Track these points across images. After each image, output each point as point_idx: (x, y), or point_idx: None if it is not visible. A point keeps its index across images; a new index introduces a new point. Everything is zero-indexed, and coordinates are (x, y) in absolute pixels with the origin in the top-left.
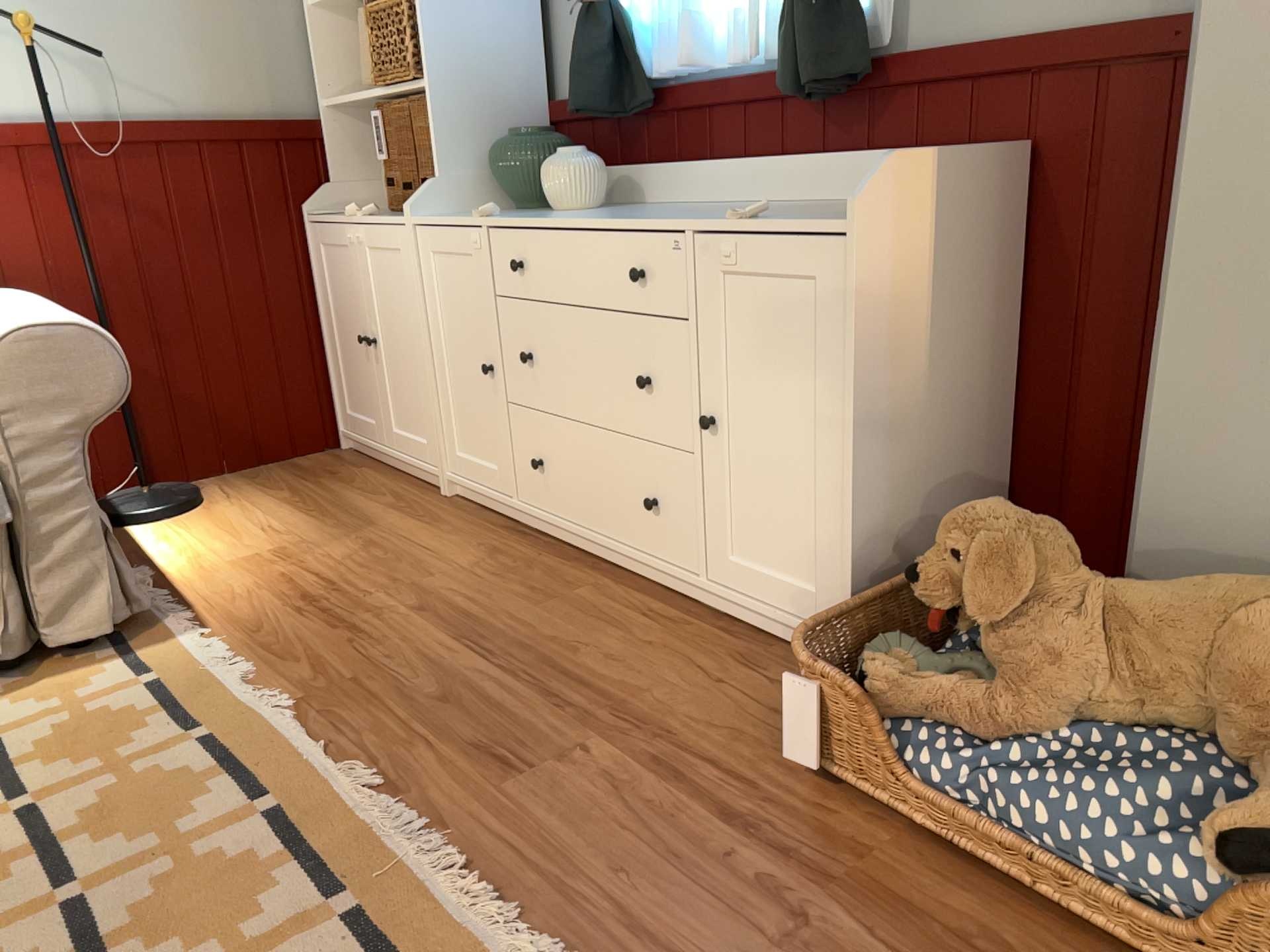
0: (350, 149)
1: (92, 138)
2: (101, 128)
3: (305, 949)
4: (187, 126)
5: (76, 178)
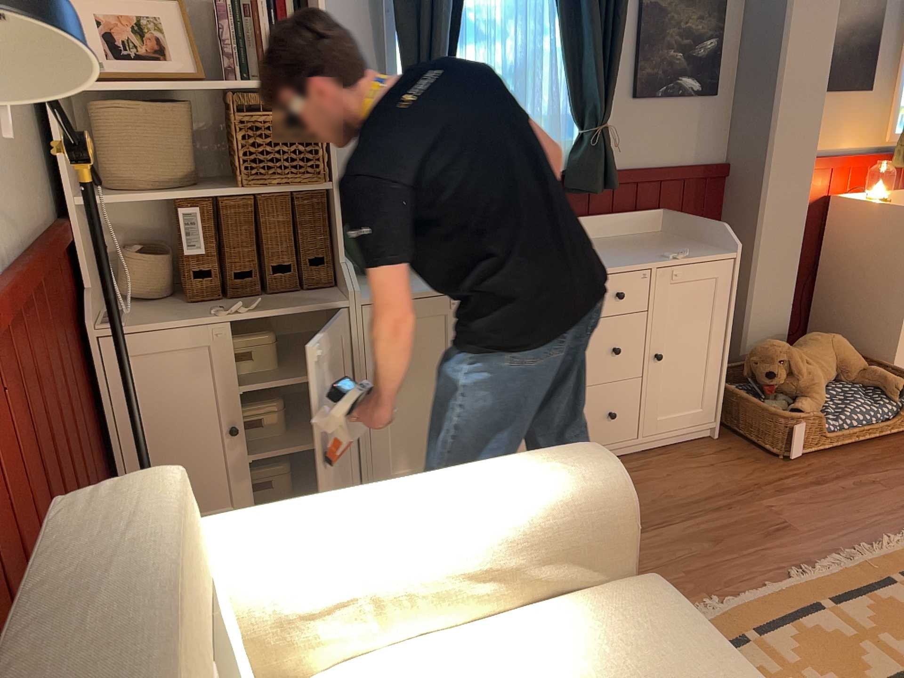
0: (87, 244)
1: (14, 290)
2: (15, 272)
3: None
4: (36, 249)
5: (7, 355)
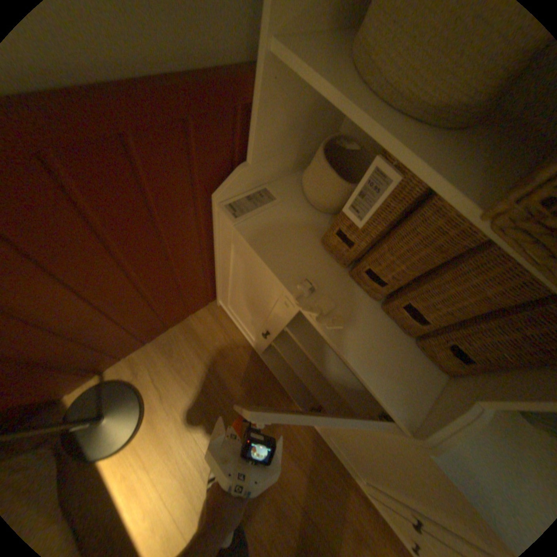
0: (288, 112)
1: None
2: None
3: None
4: None
5: None
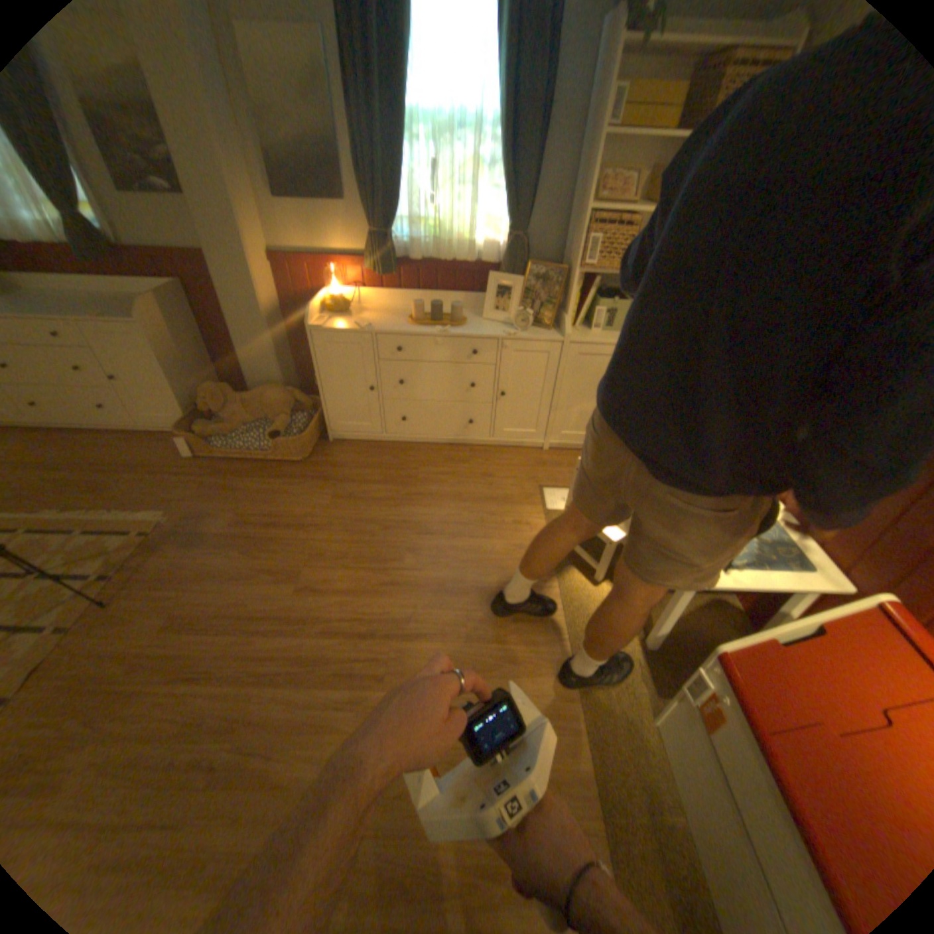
0: None
1: None
2: None
3: (74, 544)
4: None
5: None
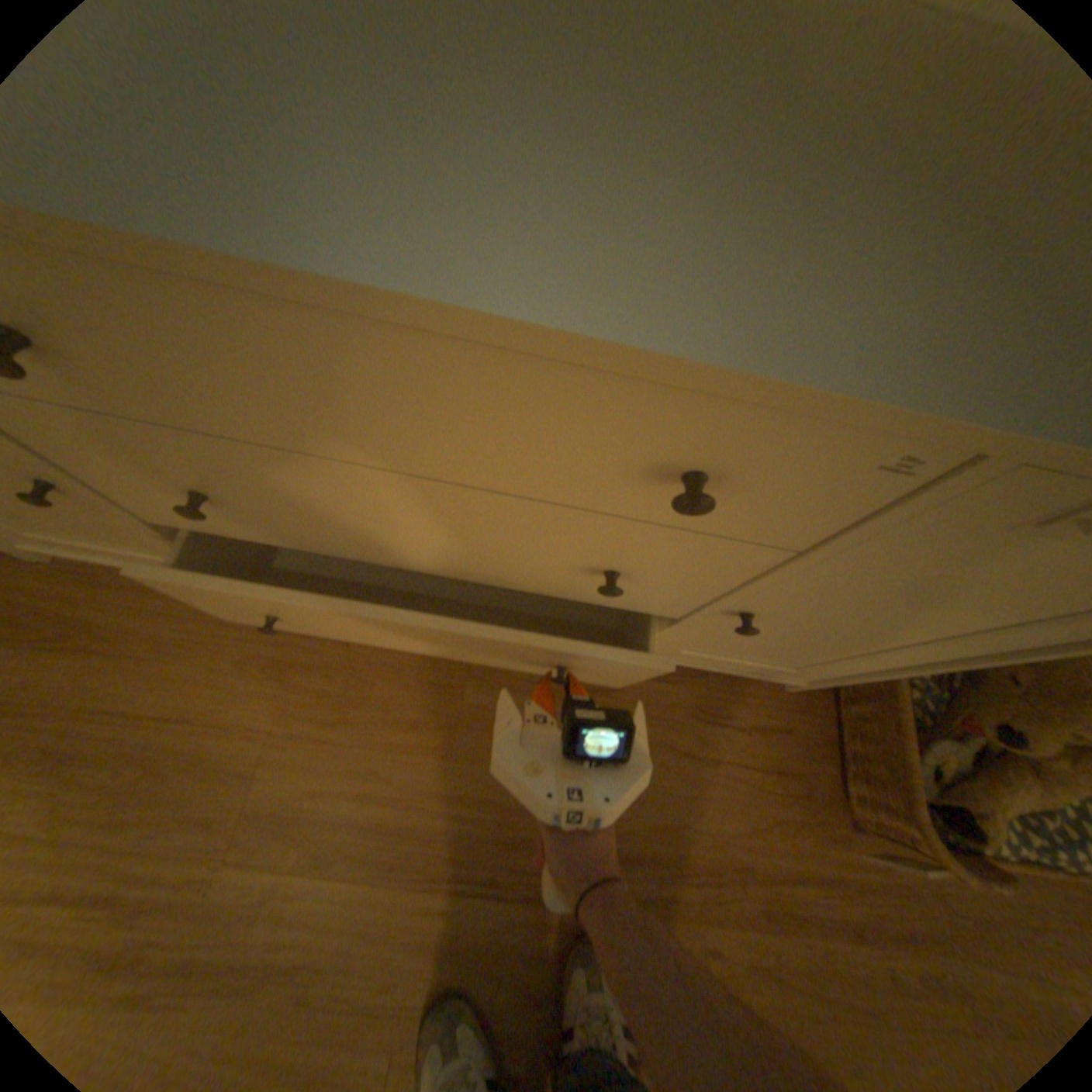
0: None
1: None
2: None
3: None
4: None
5: None
